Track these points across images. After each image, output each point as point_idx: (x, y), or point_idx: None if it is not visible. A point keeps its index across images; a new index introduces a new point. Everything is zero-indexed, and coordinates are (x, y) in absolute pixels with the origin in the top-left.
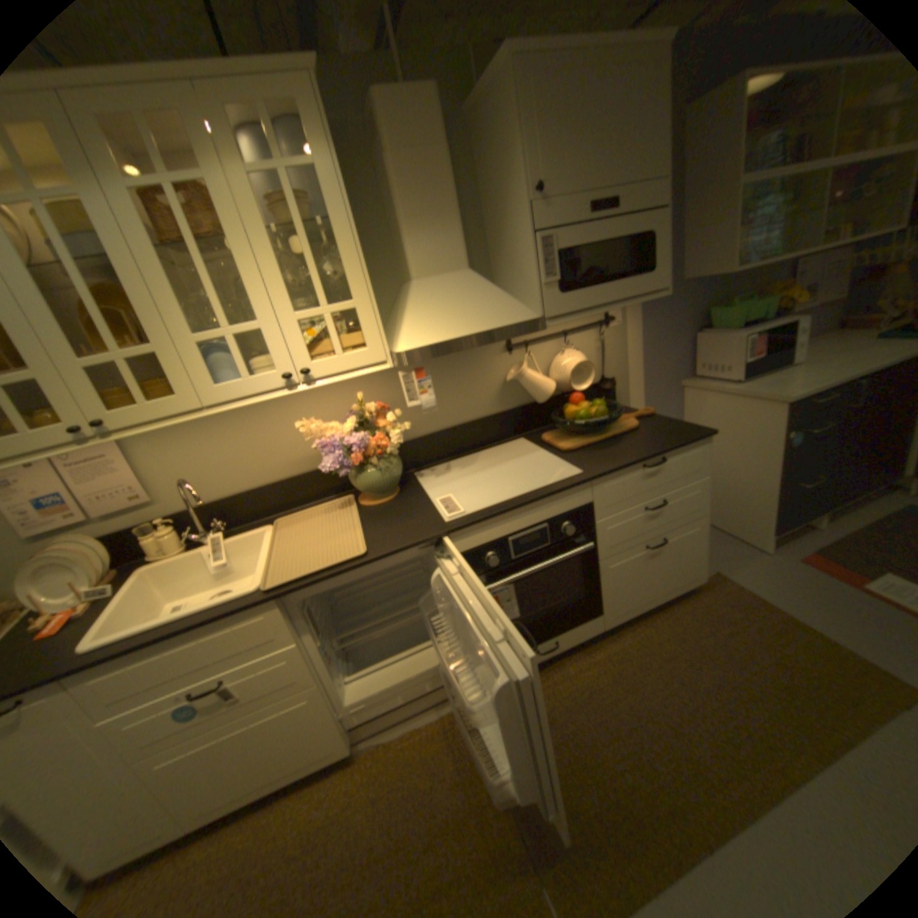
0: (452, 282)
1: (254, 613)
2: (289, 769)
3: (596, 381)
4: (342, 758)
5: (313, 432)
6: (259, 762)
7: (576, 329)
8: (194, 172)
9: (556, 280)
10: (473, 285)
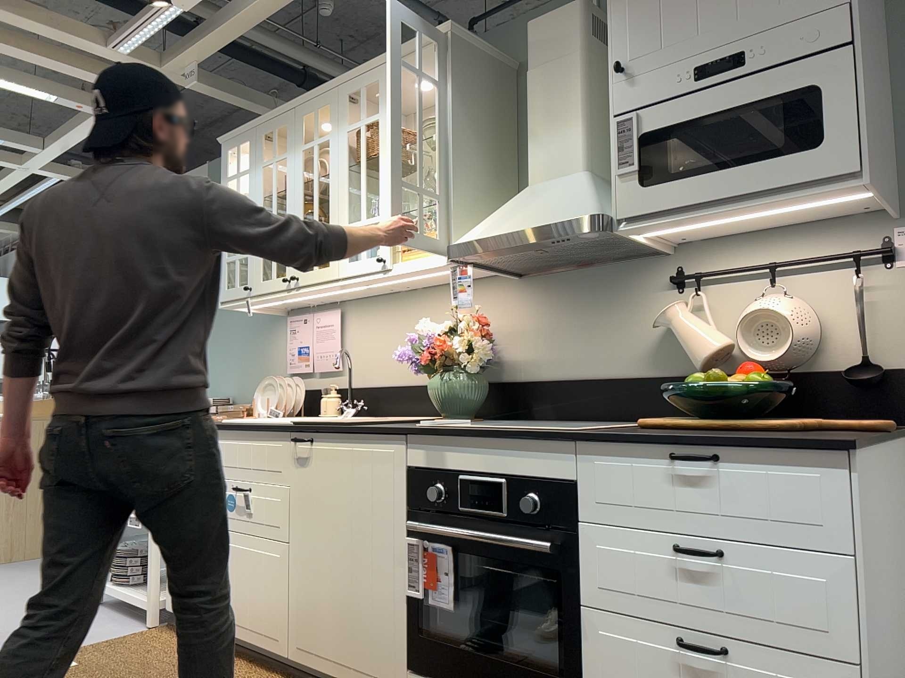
0: (552, 185)
1: (278, 437)
2: (253, 624)
3: (849, 366)
4: (282, 656)
5: (425, 332)
6: (243, 593)
7: (800, 263)
8: (375, 117)
9: (631, 171)
10: (567, 186)
